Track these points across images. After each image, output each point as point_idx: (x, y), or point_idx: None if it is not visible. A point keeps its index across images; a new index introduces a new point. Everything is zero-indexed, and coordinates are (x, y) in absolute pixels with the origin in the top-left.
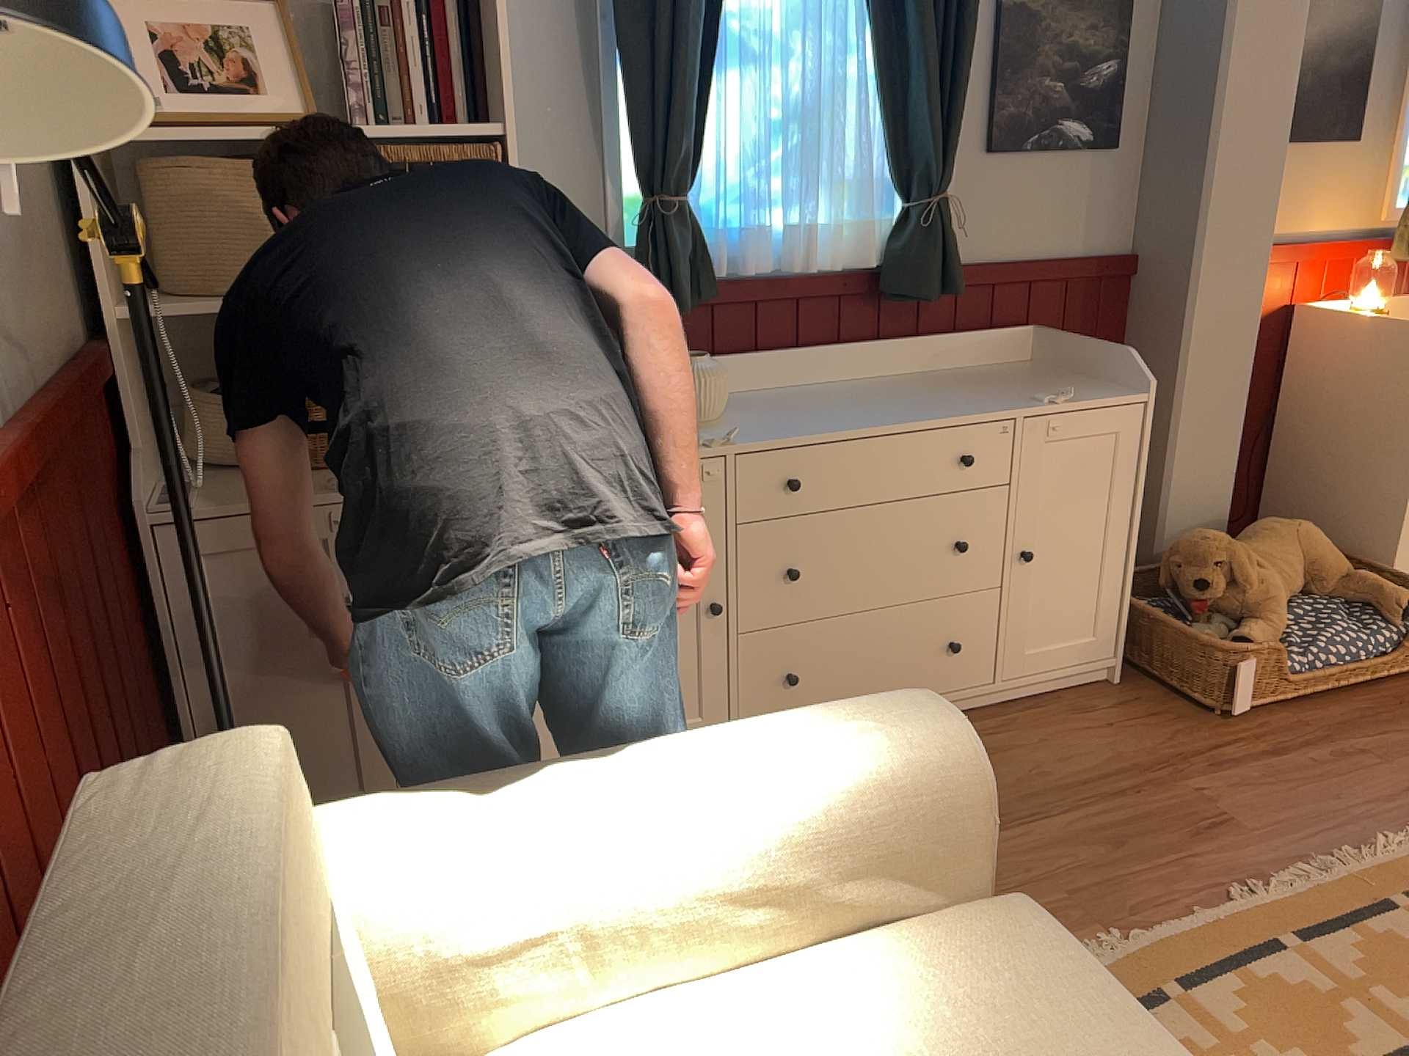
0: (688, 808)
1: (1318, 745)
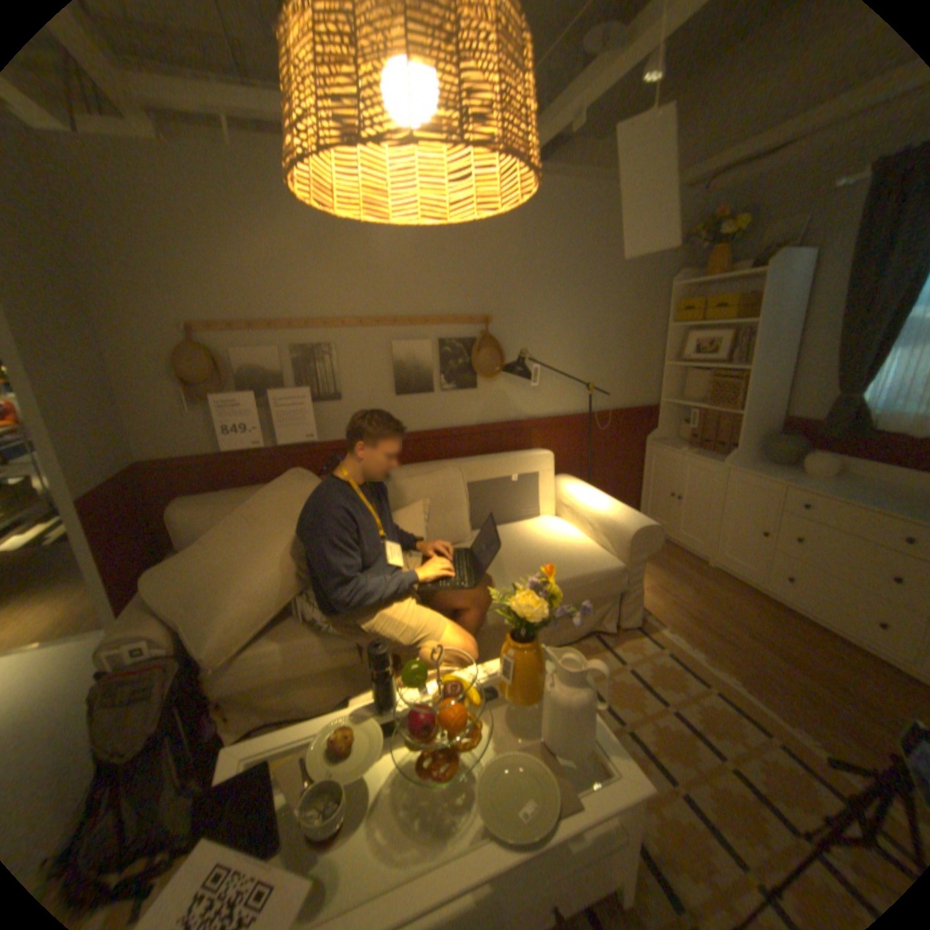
0: (594, 505)
1: None
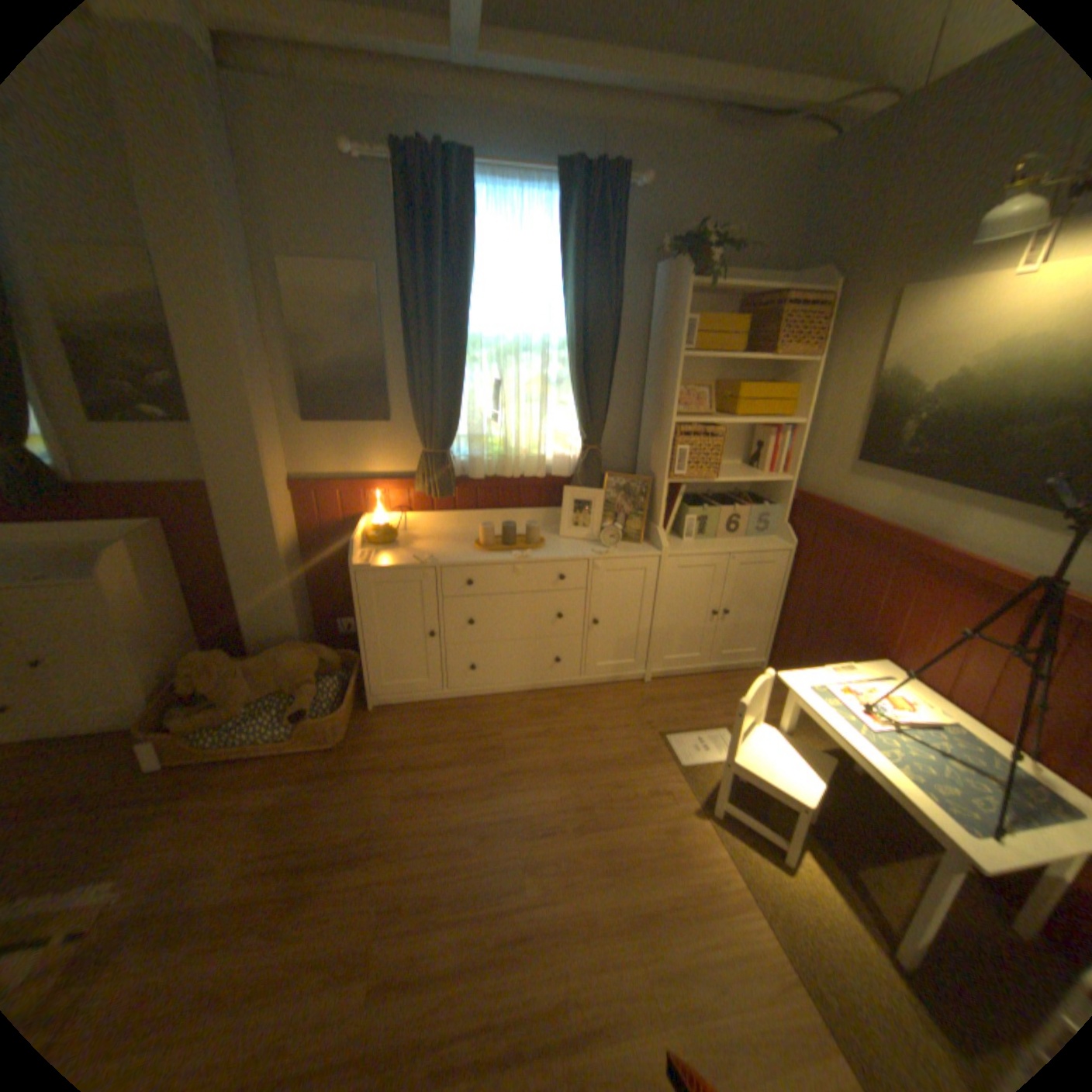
0: None
1: (163, 805)
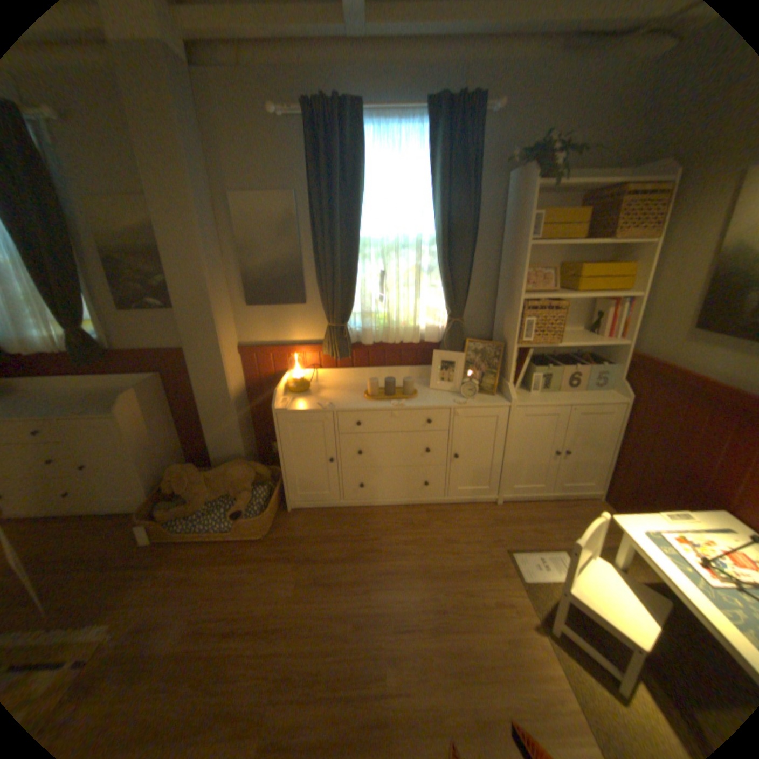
0: None
1: (147, 570)
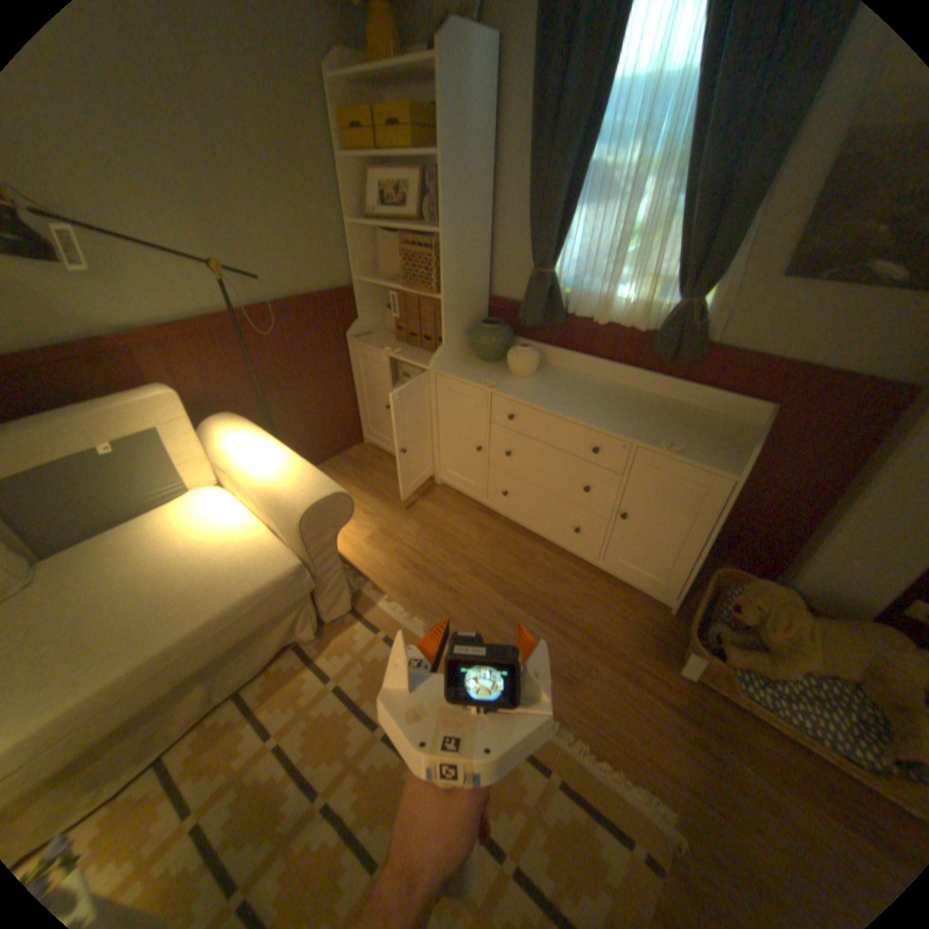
0: (253, 468)
1: (703, 730)
